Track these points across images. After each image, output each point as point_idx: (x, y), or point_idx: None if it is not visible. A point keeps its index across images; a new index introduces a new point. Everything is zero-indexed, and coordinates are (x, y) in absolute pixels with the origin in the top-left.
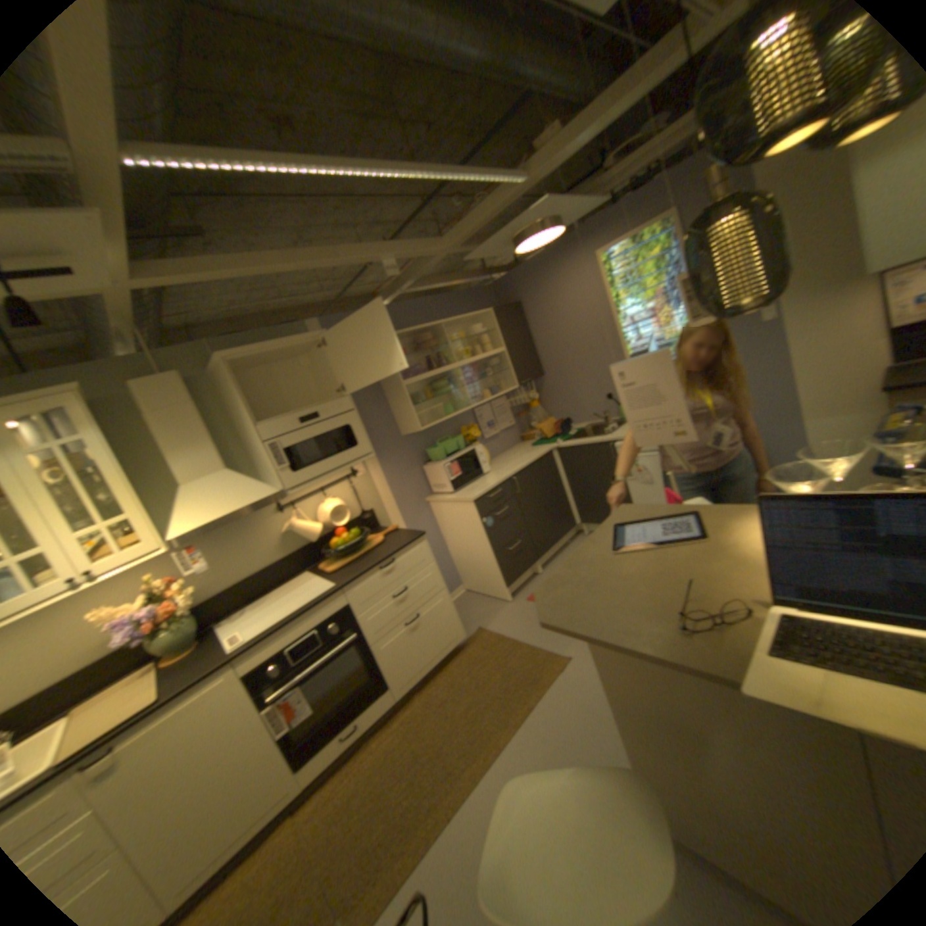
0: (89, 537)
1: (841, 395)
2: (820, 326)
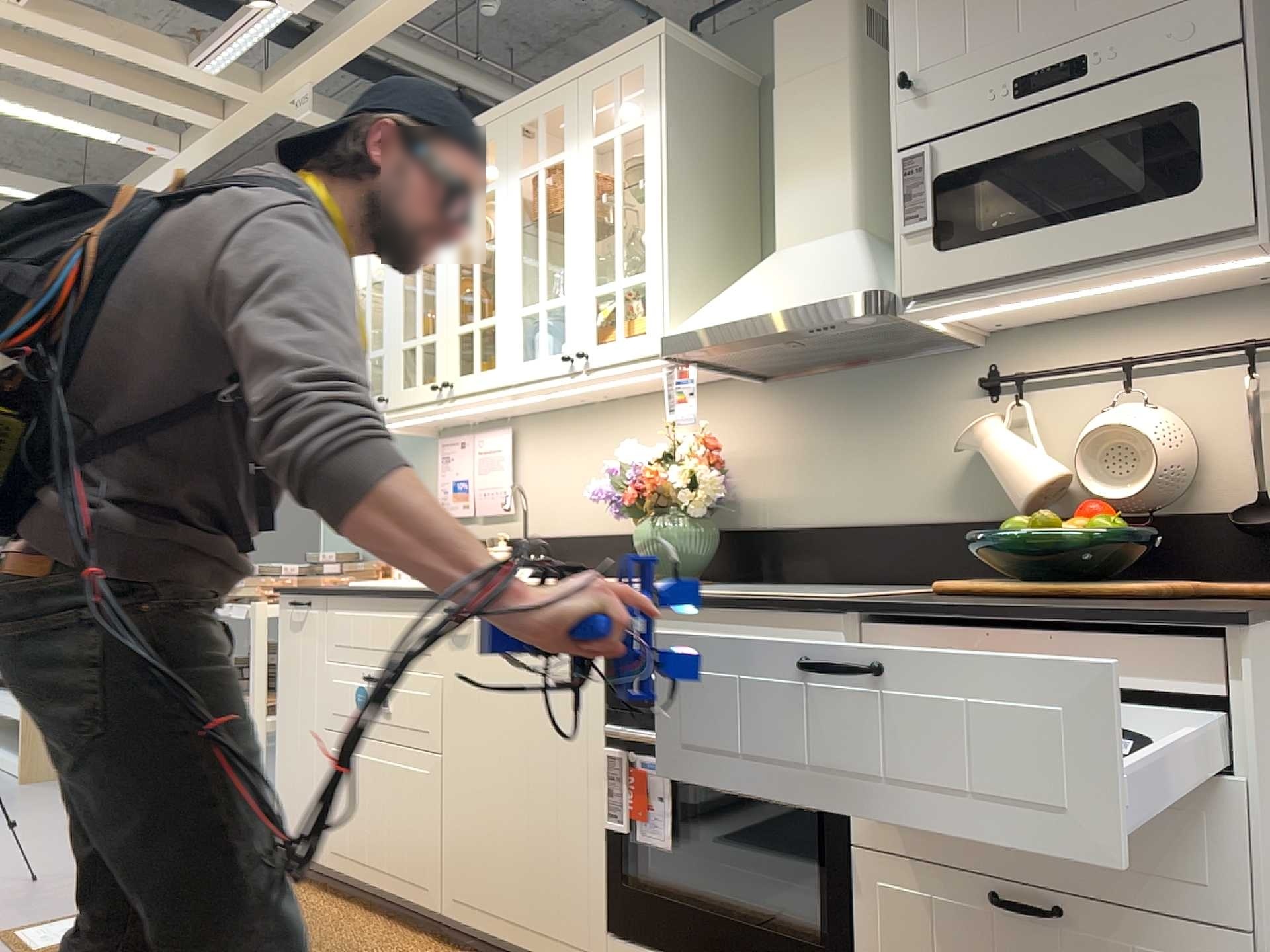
0: (609, 296)
1: None
2: None
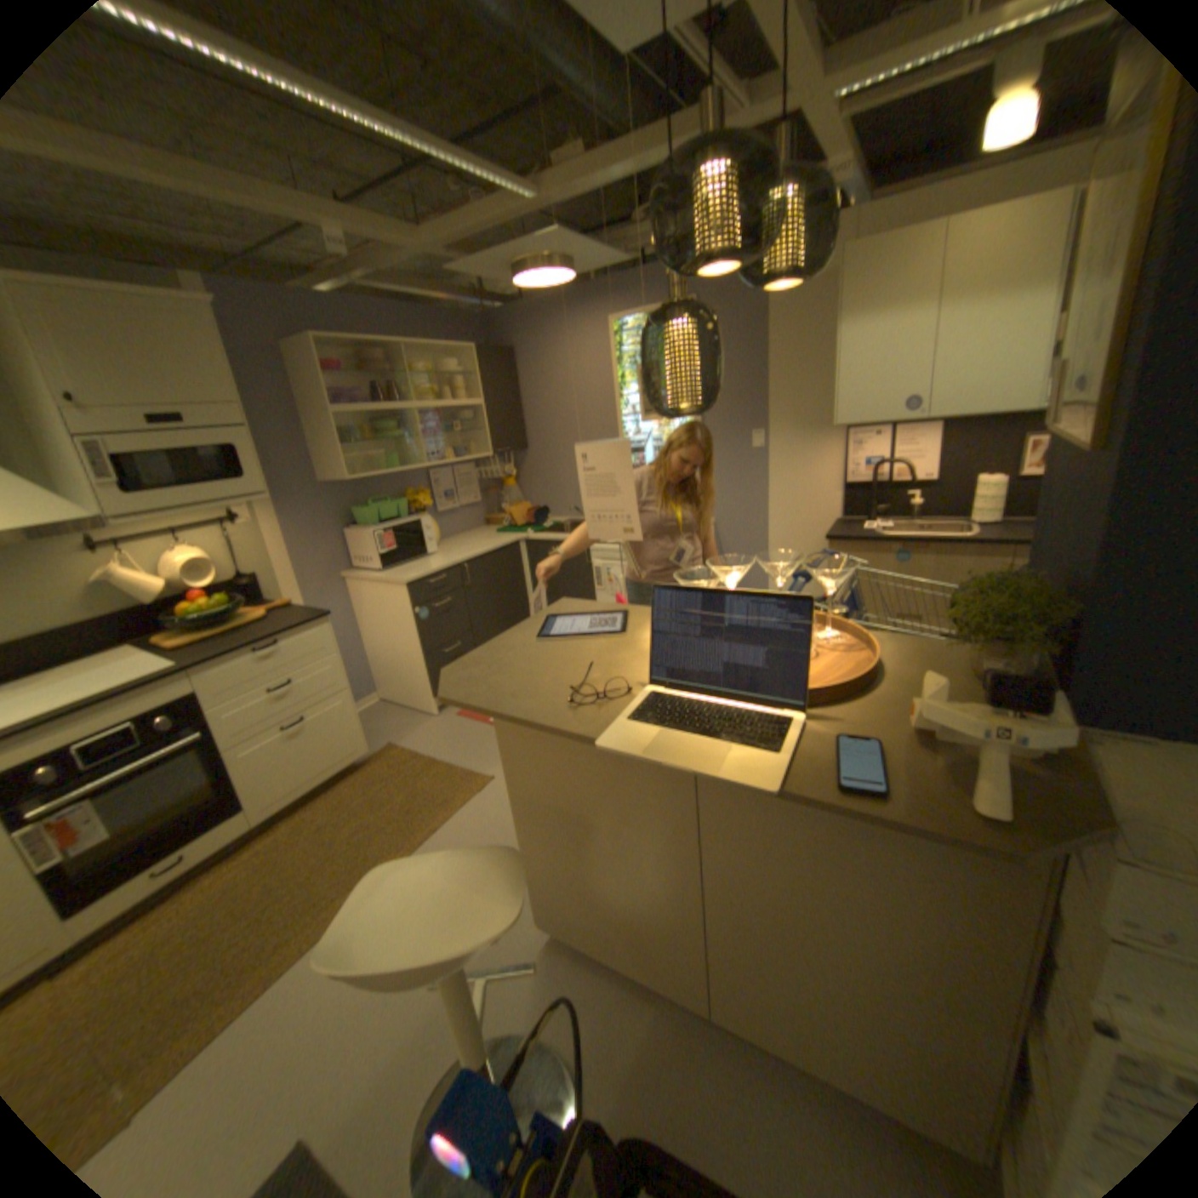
0: None
1: (801, 539)
2: (797, 467)
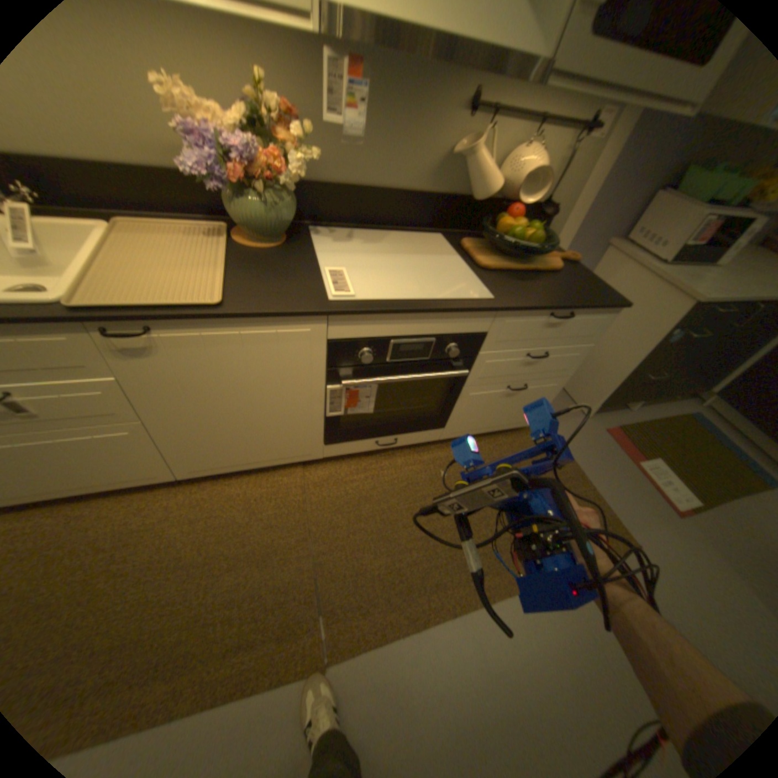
0: None
1: None
2: None
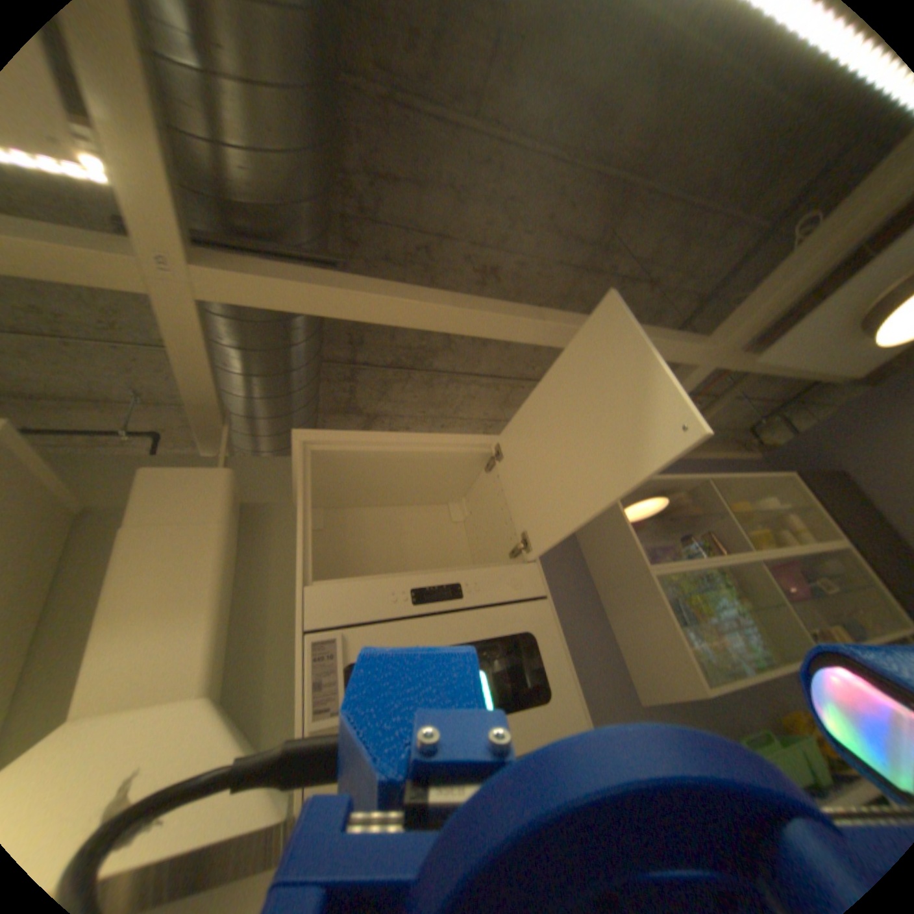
0: None
1: None
2: None
